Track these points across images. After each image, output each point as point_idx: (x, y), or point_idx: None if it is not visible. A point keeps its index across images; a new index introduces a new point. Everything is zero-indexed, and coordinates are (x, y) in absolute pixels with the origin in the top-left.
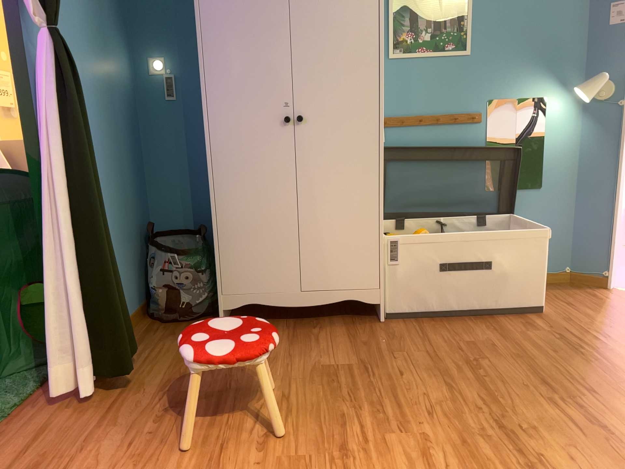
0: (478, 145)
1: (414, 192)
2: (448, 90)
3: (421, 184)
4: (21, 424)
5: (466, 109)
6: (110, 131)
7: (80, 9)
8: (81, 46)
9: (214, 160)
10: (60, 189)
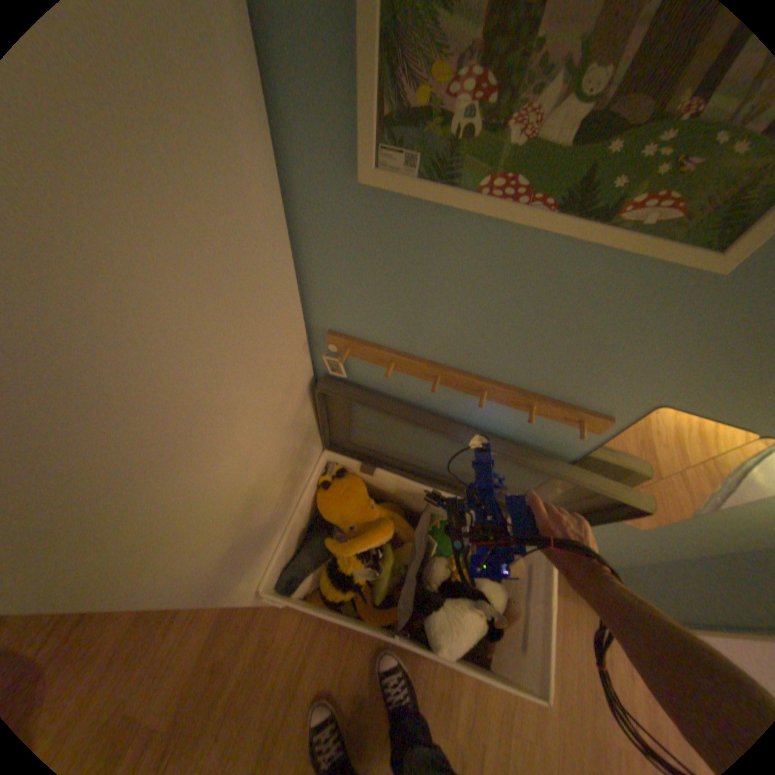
0: (567, 453)
1: (404, 446)
2: (555, 343)
3: (419, 443)
4: None
5: (586, 397)
6: None
7: None
8: None
9: None
10: None
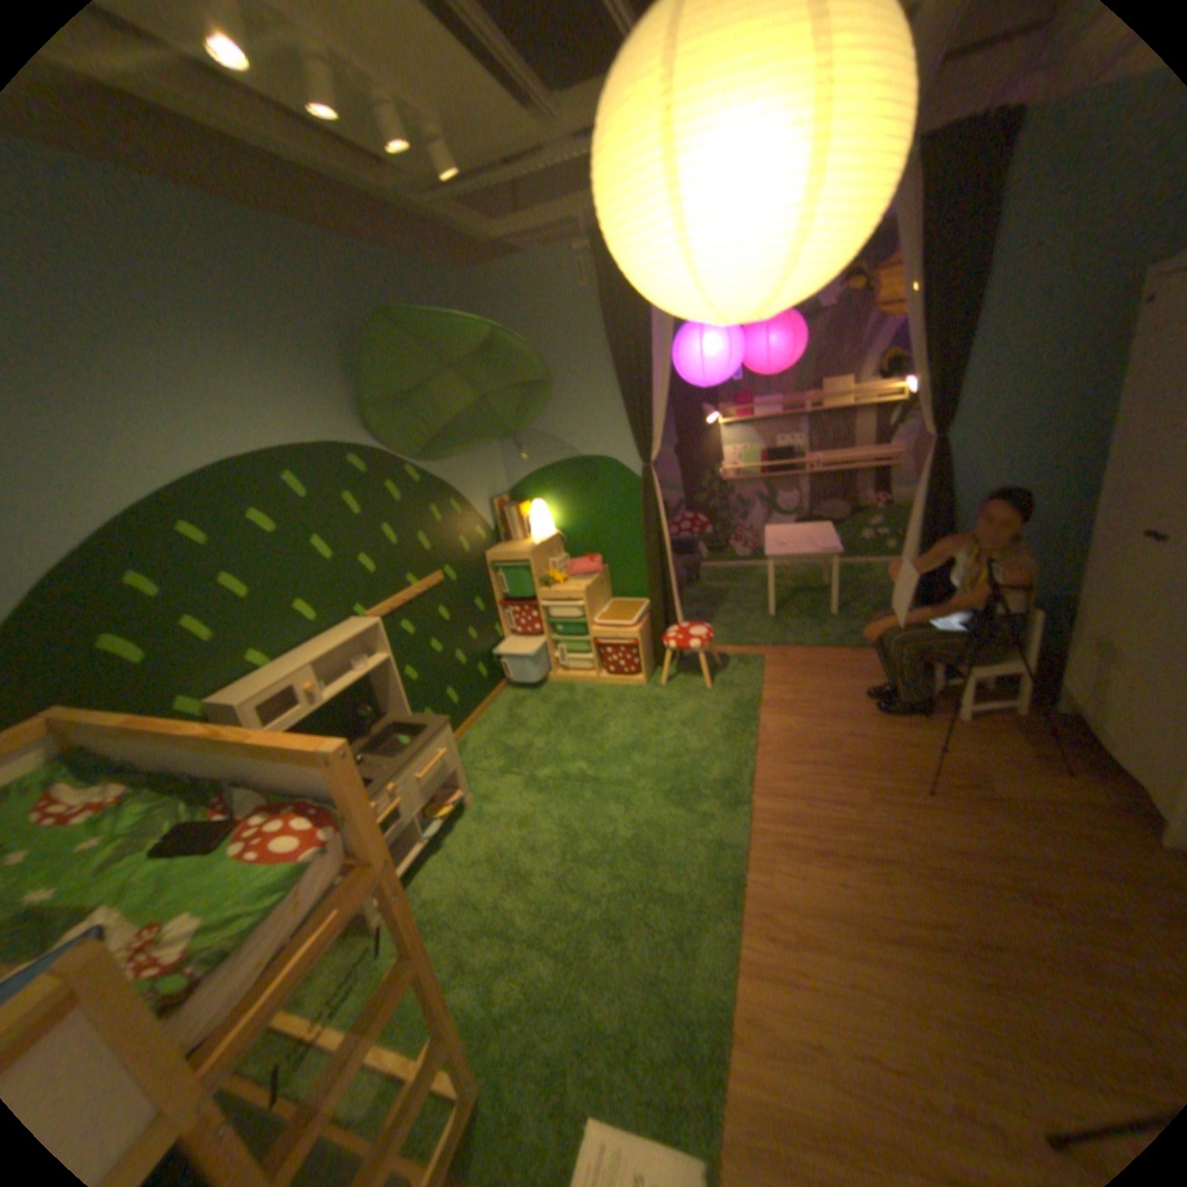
0: None
1: None
2: None
3: None
4: (865, 656)
5: None
6: (1074, 489)
7: (1054, 382)
8: (1039, 418)
9: (1094, 553)
10: (915, 542)
